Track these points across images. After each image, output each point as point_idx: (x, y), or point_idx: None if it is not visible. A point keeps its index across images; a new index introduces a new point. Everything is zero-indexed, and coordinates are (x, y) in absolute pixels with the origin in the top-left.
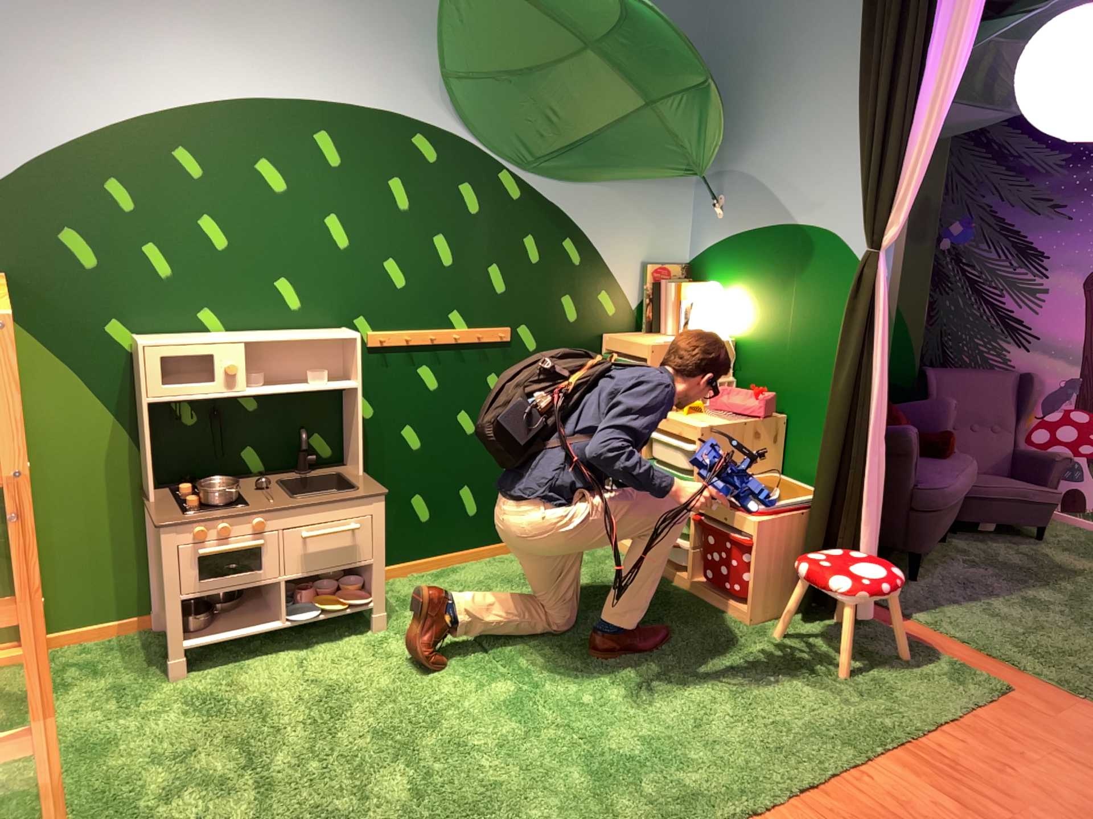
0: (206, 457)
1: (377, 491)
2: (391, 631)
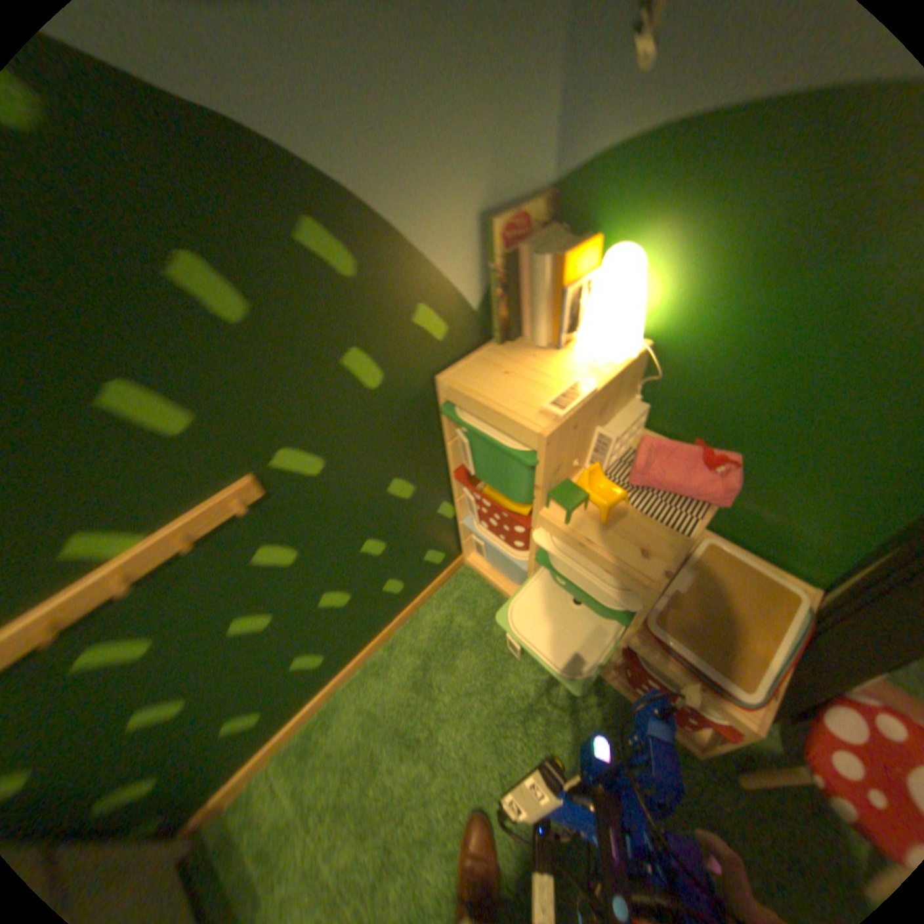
0: None
1: None
2: None
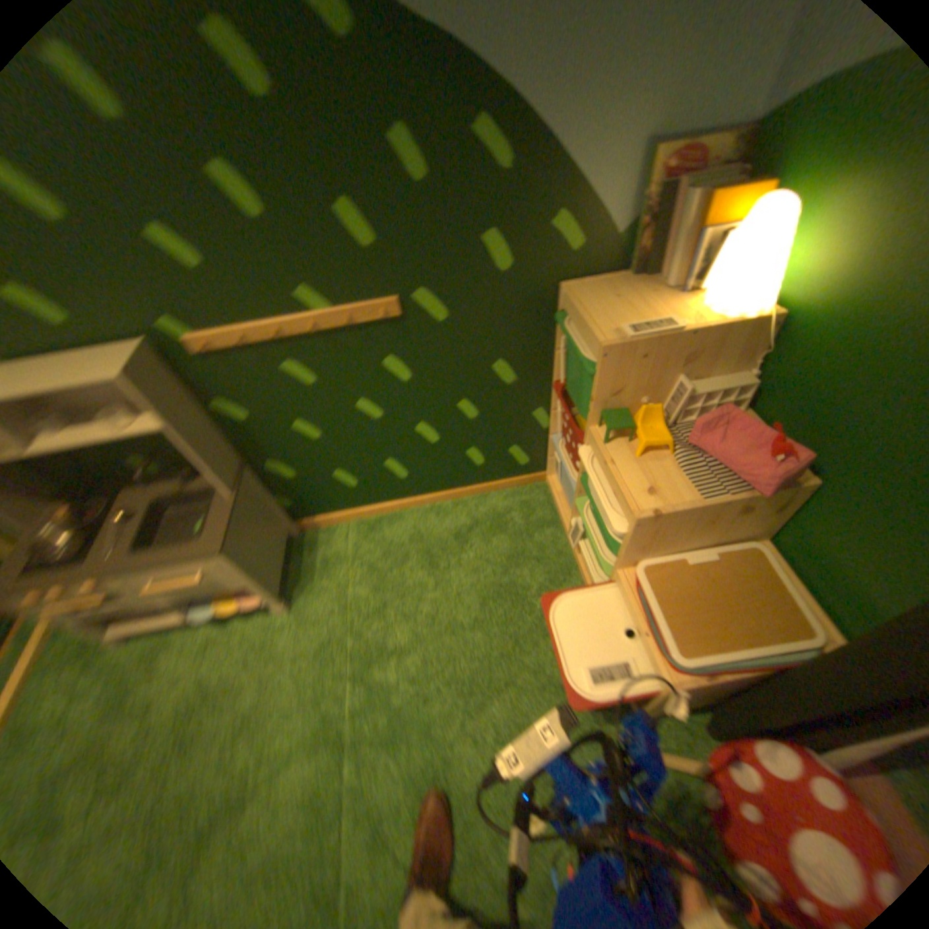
0: (92, 465)
1: (209, 549)
2: (289, 619)
